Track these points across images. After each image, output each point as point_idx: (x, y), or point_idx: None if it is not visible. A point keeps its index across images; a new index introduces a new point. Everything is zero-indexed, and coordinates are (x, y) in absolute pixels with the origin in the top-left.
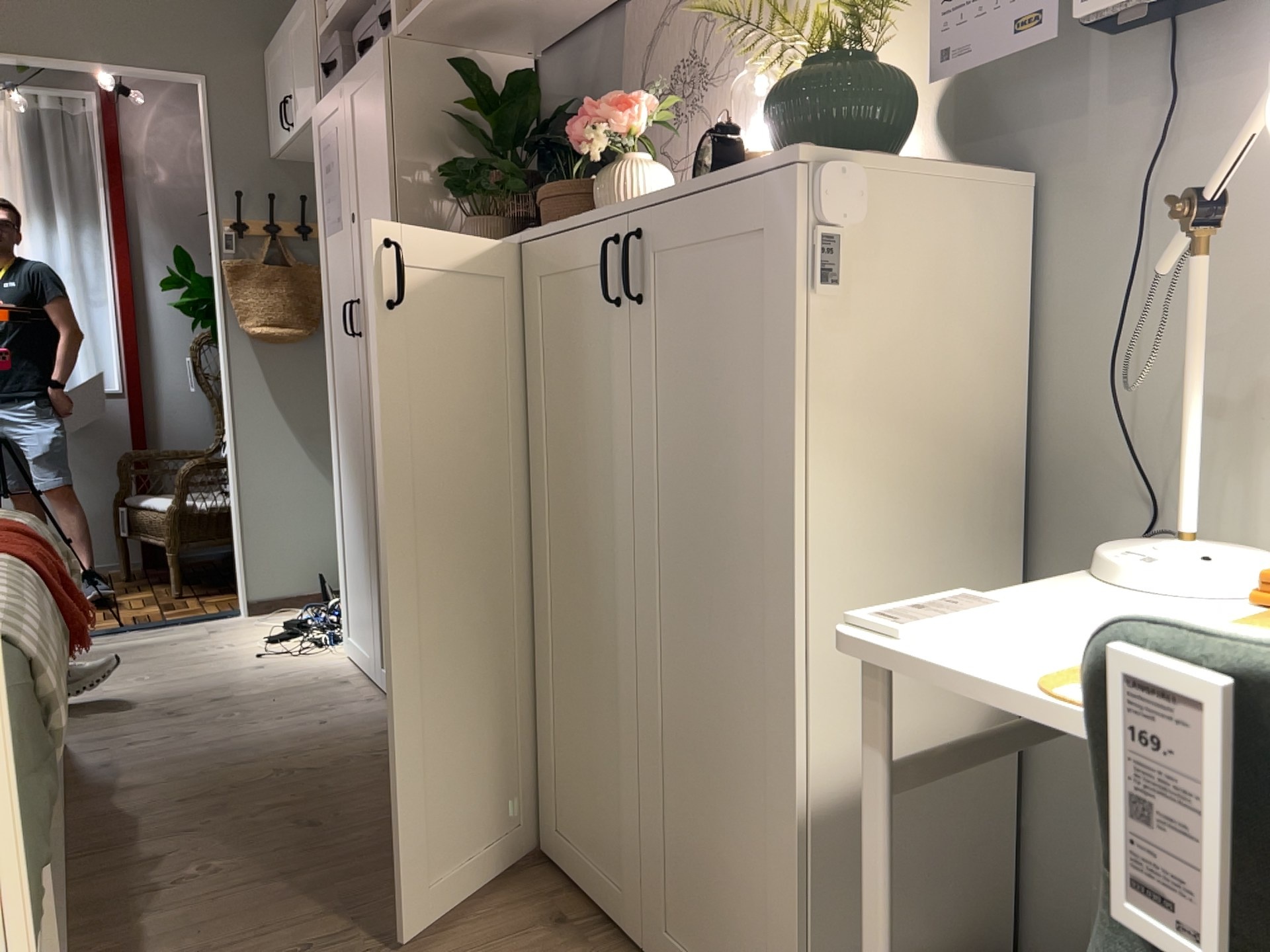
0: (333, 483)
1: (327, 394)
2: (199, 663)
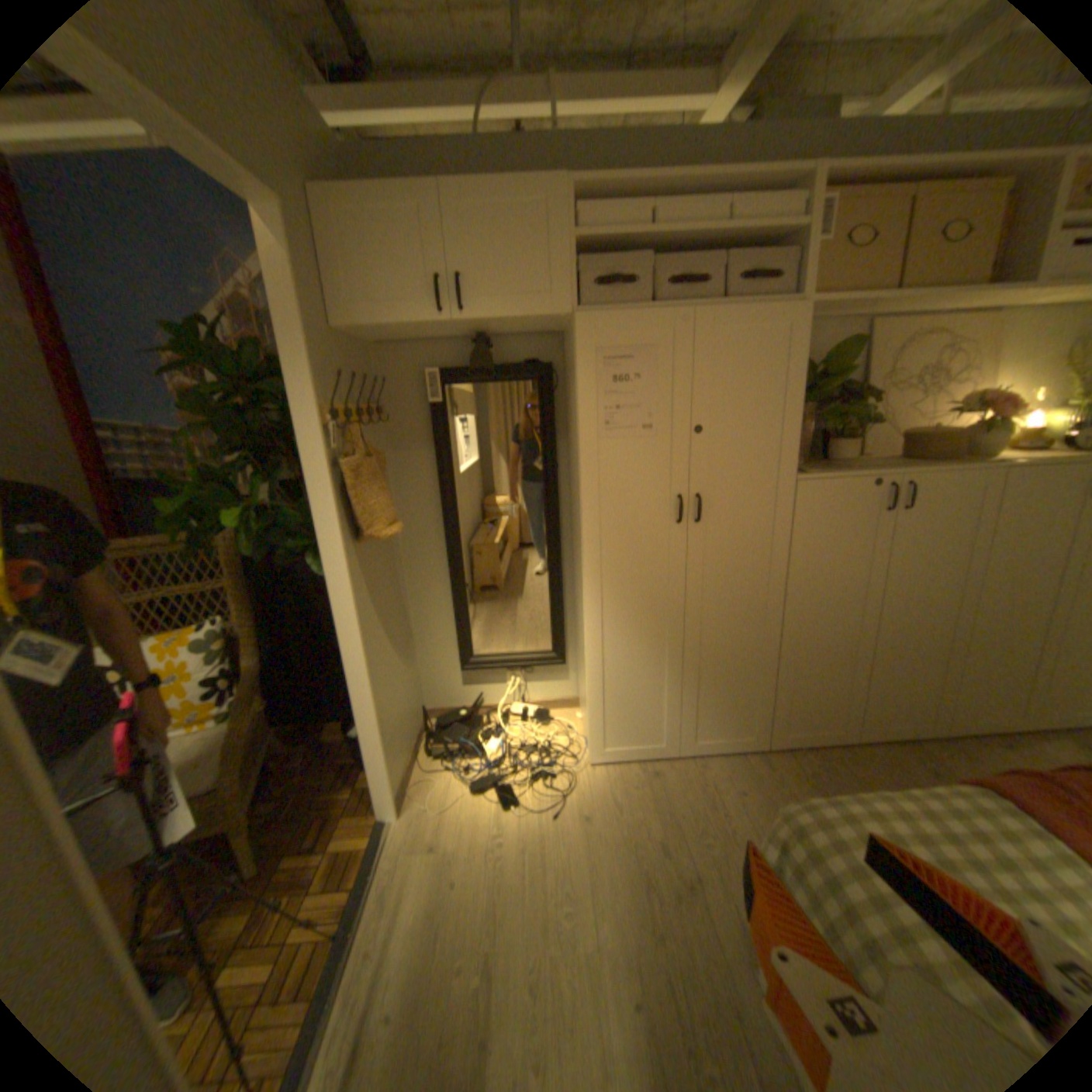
0: (586, 645)
1: (584, 575)
2: (543, 865)
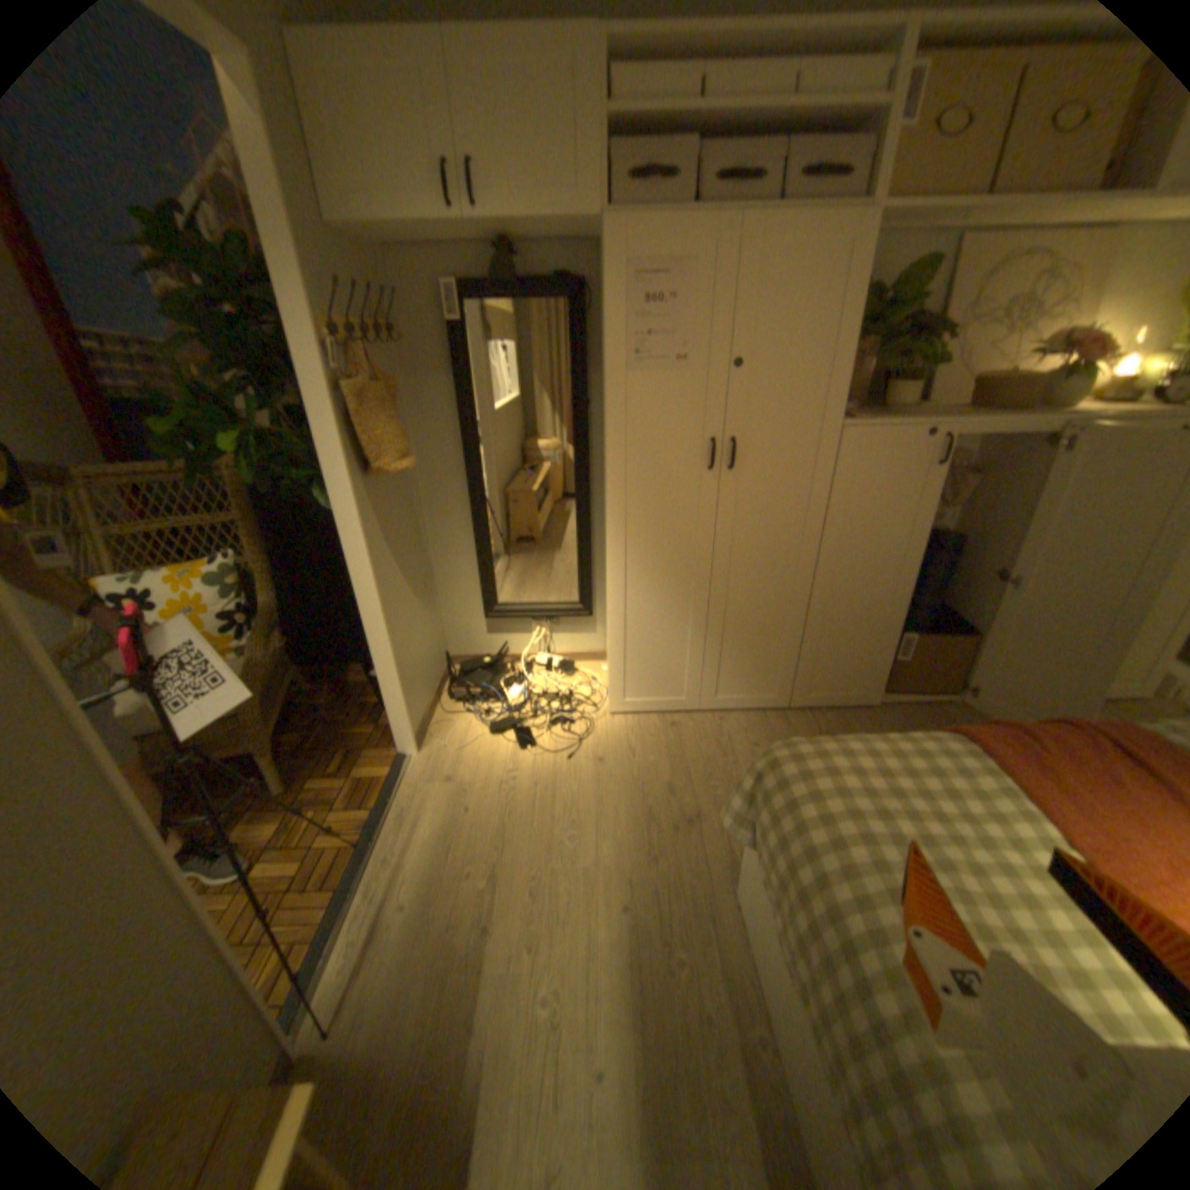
0: (609, 595)
1: (608, 522)
2: (555, 795)
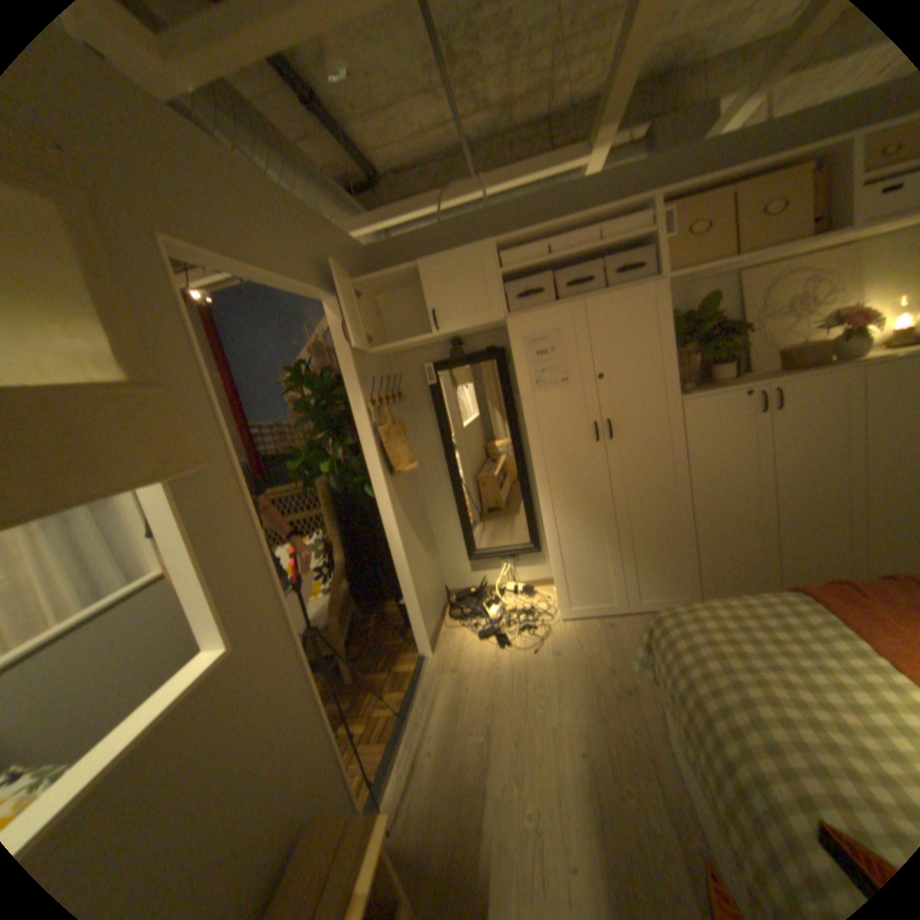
0: (545, 532)
1: (537, 484)
2: (526, 679)
